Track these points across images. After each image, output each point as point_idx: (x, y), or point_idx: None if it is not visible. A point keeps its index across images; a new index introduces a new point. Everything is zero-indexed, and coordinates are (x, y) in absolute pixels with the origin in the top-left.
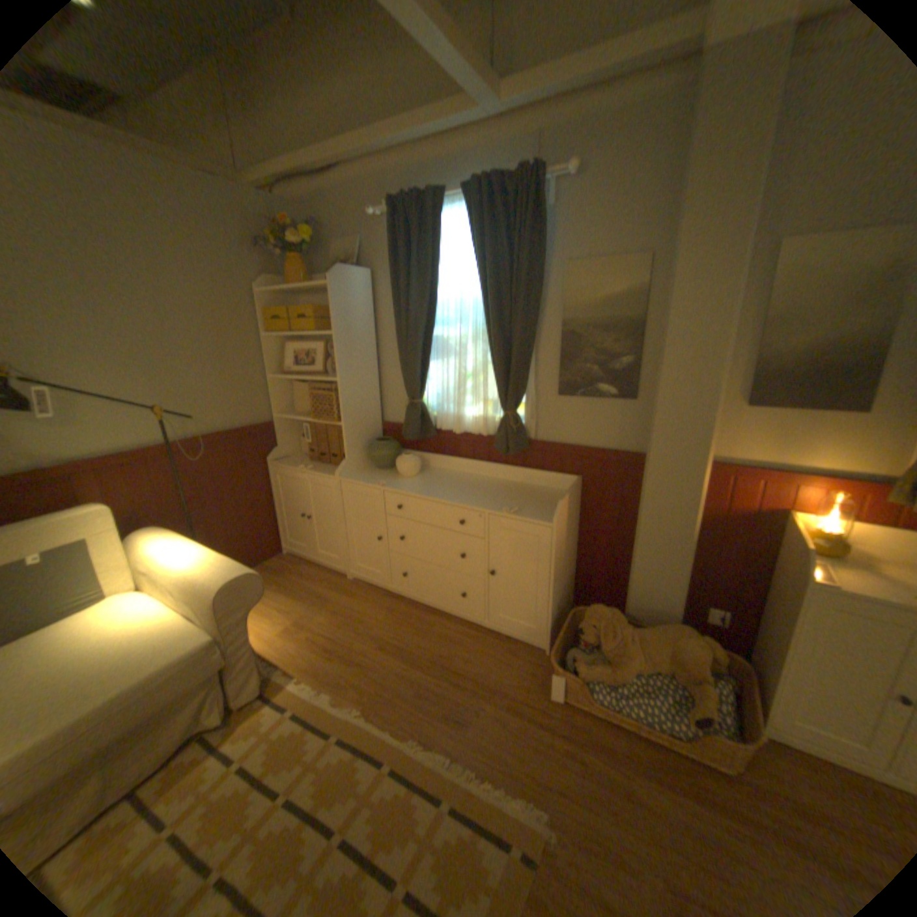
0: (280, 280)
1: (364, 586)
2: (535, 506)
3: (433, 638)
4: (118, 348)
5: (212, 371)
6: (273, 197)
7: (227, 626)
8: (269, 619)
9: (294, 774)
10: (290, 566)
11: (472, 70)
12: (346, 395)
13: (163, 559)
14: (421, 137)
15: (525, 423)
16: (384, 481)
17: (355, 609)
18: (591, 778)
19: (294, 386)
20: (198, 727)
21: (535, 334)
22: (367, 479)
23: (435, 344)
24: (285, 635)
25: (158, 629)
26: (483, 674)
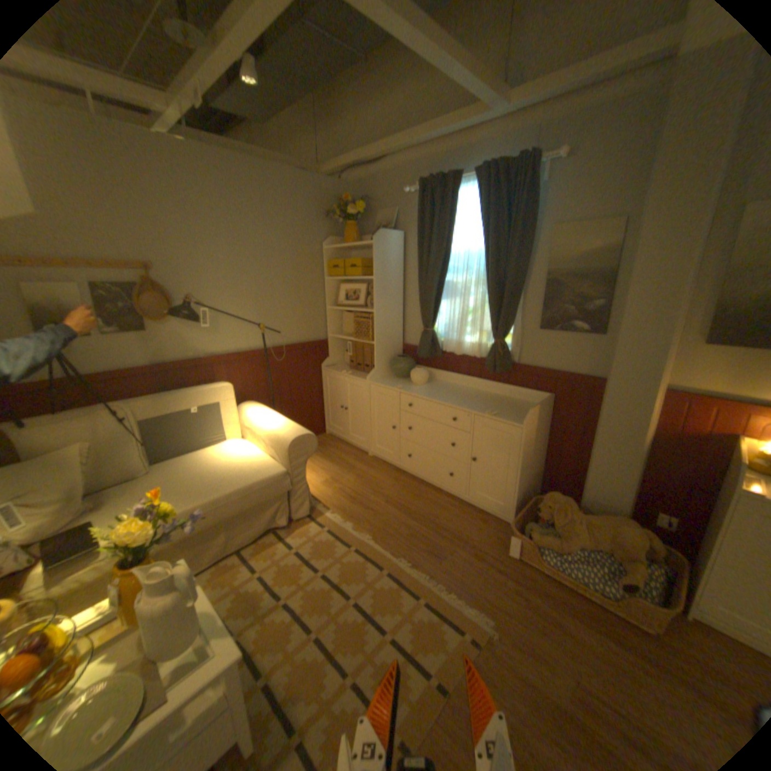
0: (340, 240)
1: (380, 462)
2: (512, 413)
3: (425, 502)
4: (243, 287)
5: (293, 303)
6: (340, 182)
7: (294, 465)
8: (315, 473)
9: (328, 562)
10: (330, 442)
11: (487, 89)
12: (379, 323)
13: (260, 420)
14: (448, 134)
15: (511, 350)
16: (400, 386)
17: (372, 475)
18: (531, 610)
19: (343, 316)
20: (273, 525)
21: (524, 281)
22: (388, 384)
23: (446, 288)
24: (325, 484)
25: (256, 460)
26: (460, 531)
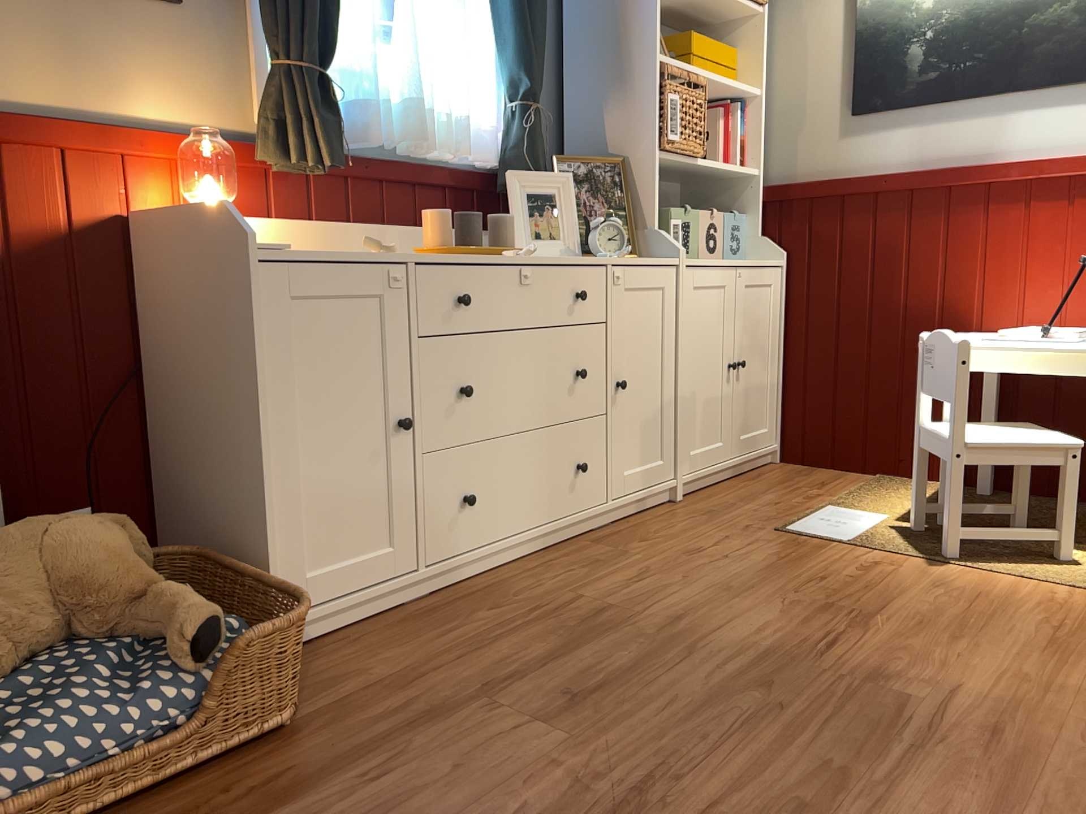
0: None
1: None
2: None
3: None
4: None
5: None
6: None
7: None
8: None
9: None
10: None
11: None
12: None
13: None
14: None
15: None
16: None
17: None
18: None
19: None
20: None
21: None
22: None
23: None
24: None
25: None
26: None
